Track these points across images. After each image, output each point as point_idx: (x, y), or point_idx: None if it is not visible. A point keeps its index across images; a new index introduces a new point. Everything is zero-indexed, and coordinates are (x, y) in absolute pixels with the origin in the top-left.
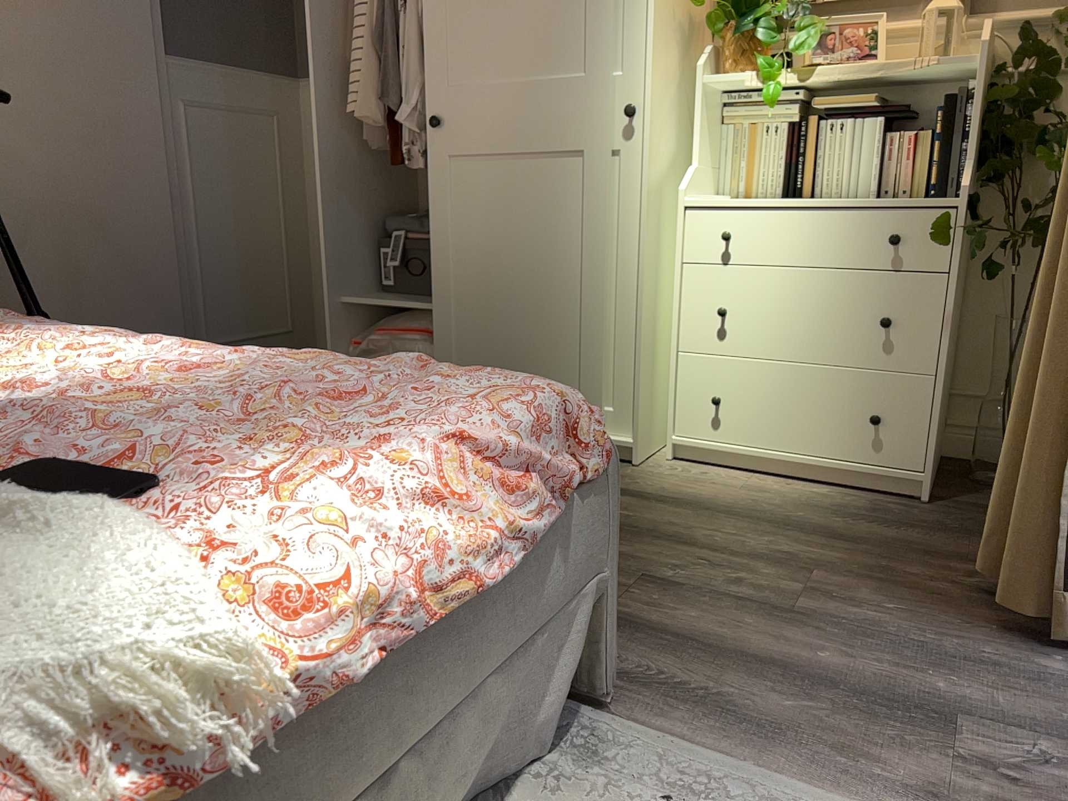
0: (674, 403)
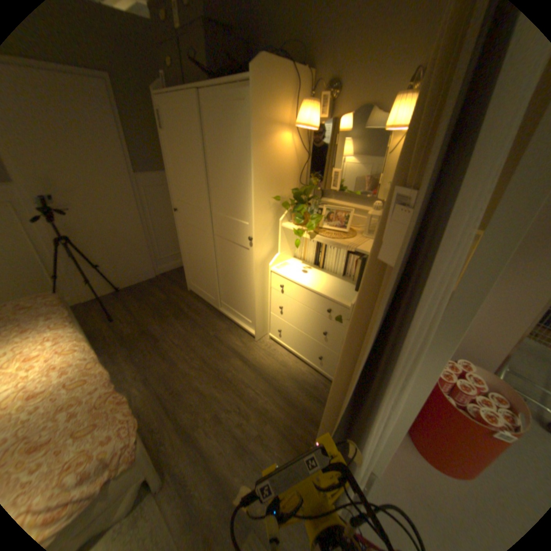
0: (269, 324)
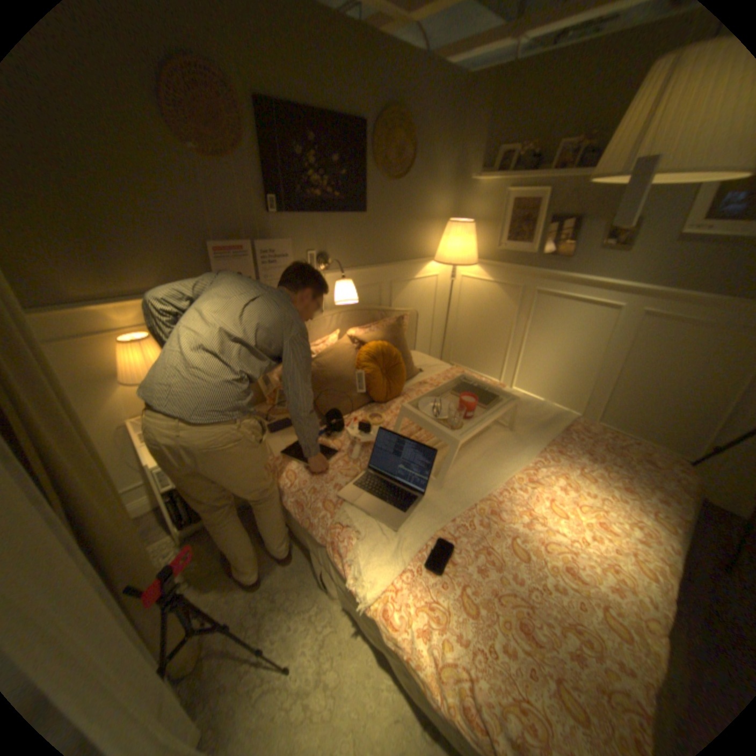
0: None
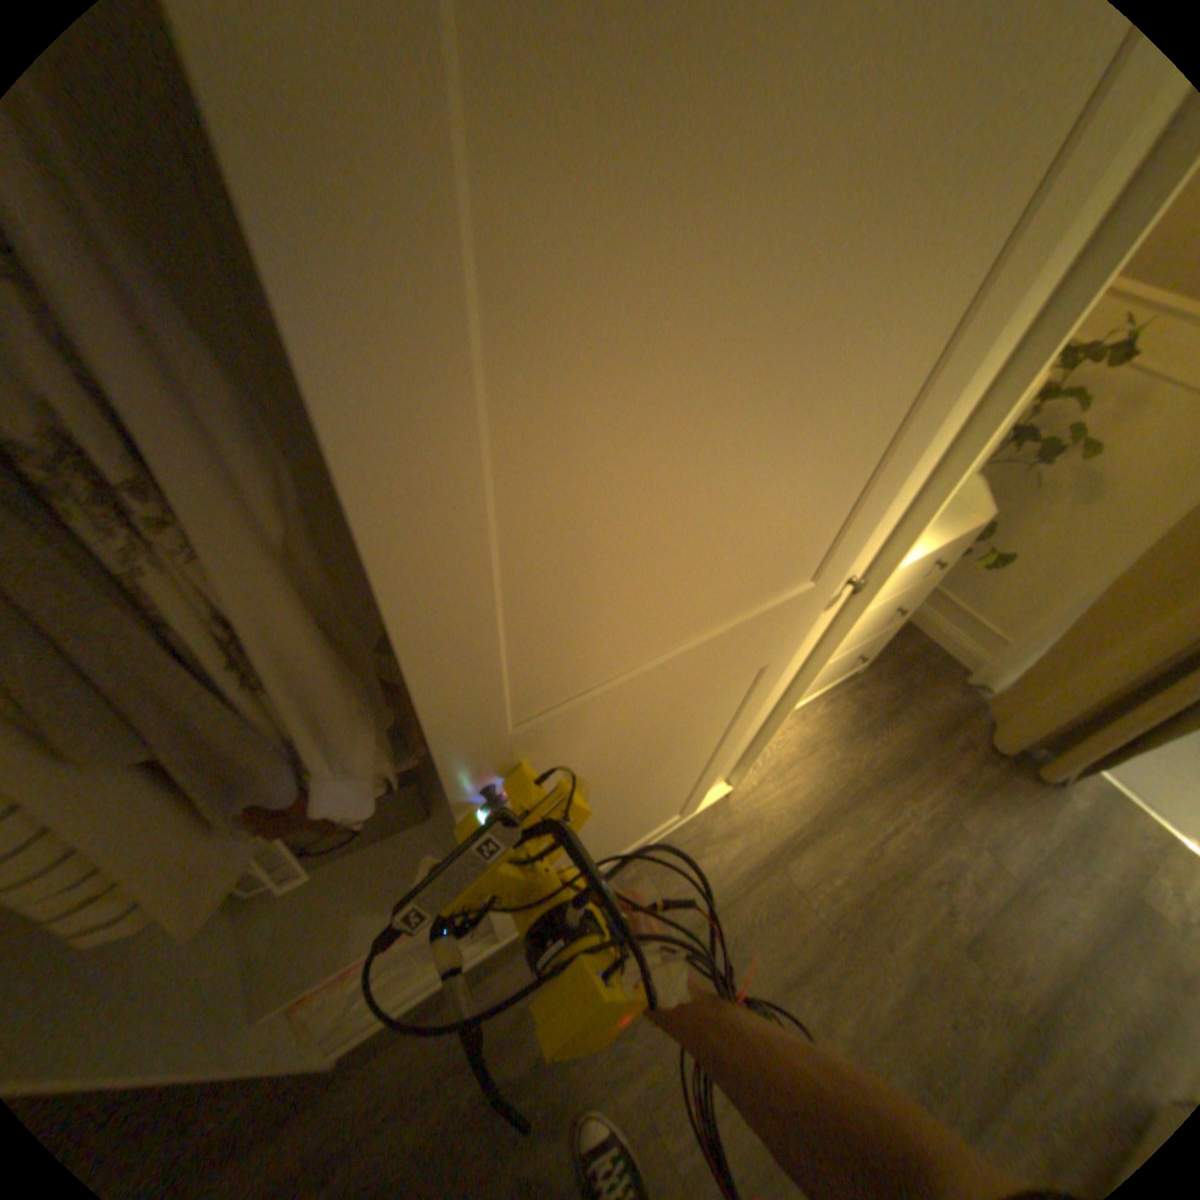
0: None
